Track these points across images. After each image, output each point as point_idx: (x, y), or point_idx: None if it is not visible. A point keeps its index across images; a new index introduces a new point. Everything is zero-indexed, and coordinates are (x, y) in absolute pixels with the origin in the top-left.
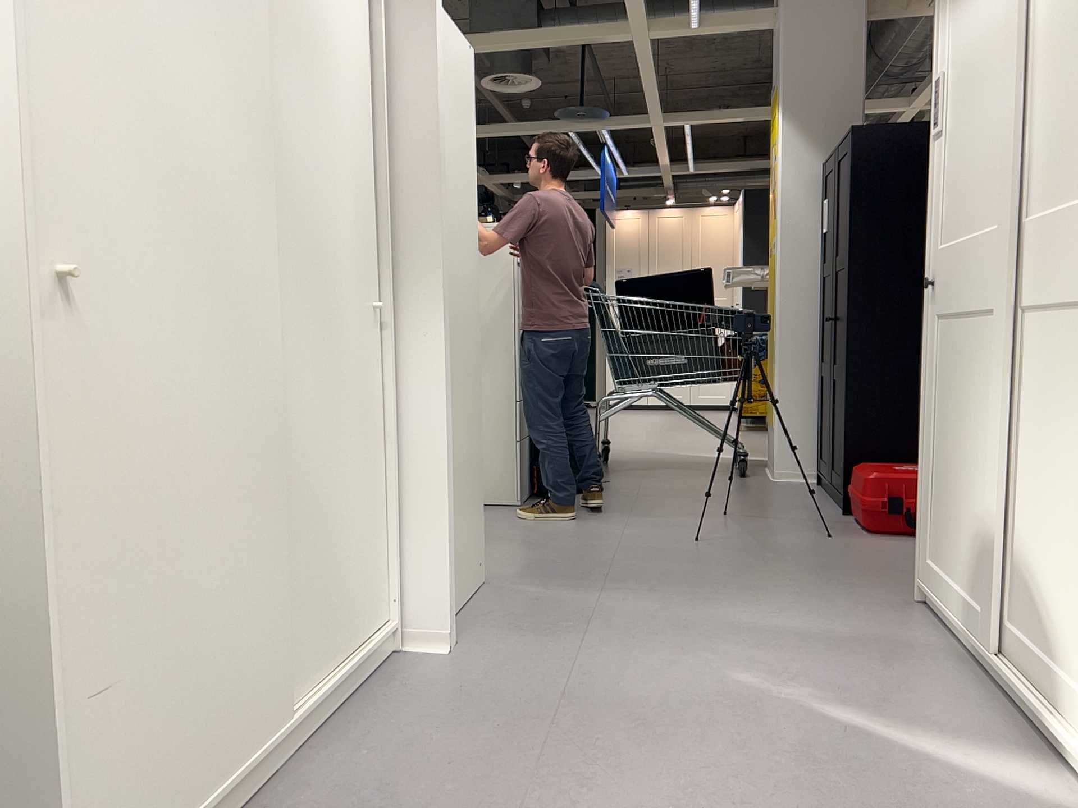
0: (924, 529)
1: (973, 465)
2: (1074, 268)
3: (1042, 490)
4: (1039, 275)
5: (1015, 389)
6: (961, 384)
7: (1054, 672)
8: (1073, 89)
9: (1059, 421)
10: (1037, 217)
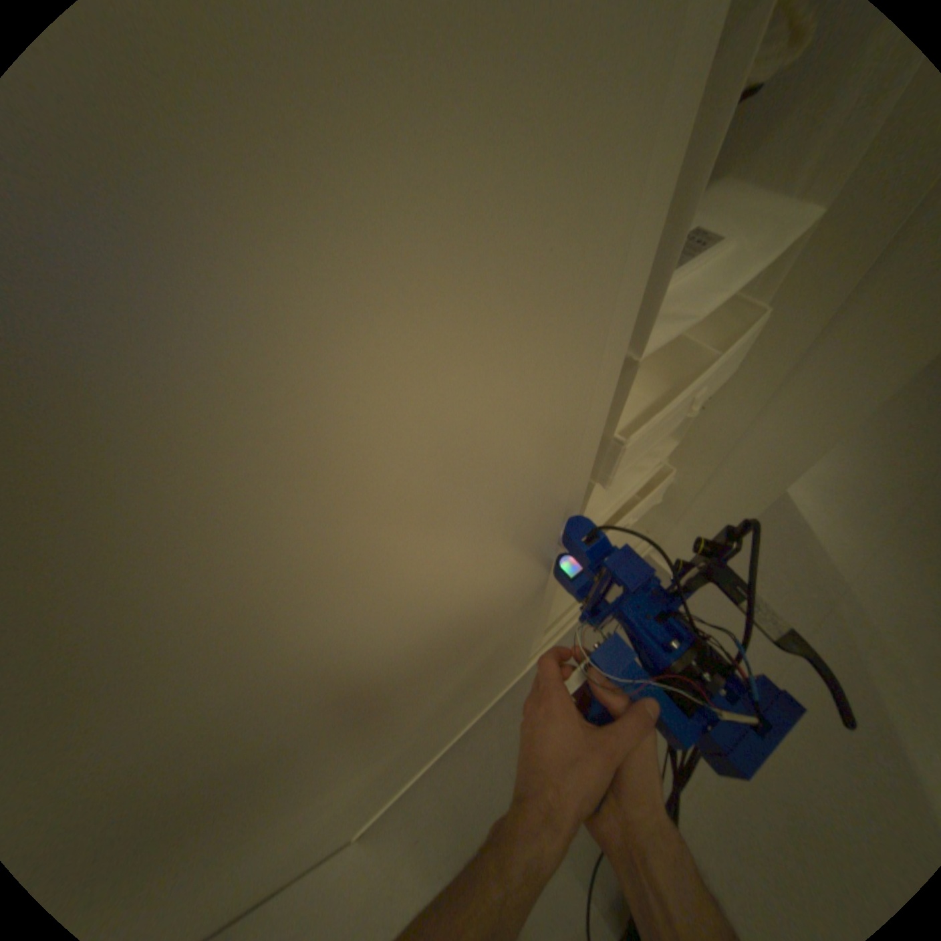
0: None
1: None
2: None
3: None
4: None
5: None
6: None
7: None
8: None
9: None
10: None
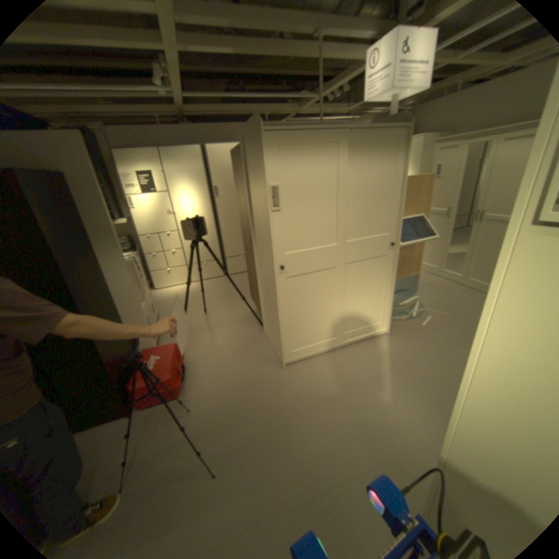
0: (293, 343)
1: (329, 309)
2: (373, 251)
3: (360, 299)
4: (358, 254)
5: (345, 283)
6: (318, 291)
7: (368, 327)
8: (370, 210)
9: (367, 283)
10: (355, 240)
